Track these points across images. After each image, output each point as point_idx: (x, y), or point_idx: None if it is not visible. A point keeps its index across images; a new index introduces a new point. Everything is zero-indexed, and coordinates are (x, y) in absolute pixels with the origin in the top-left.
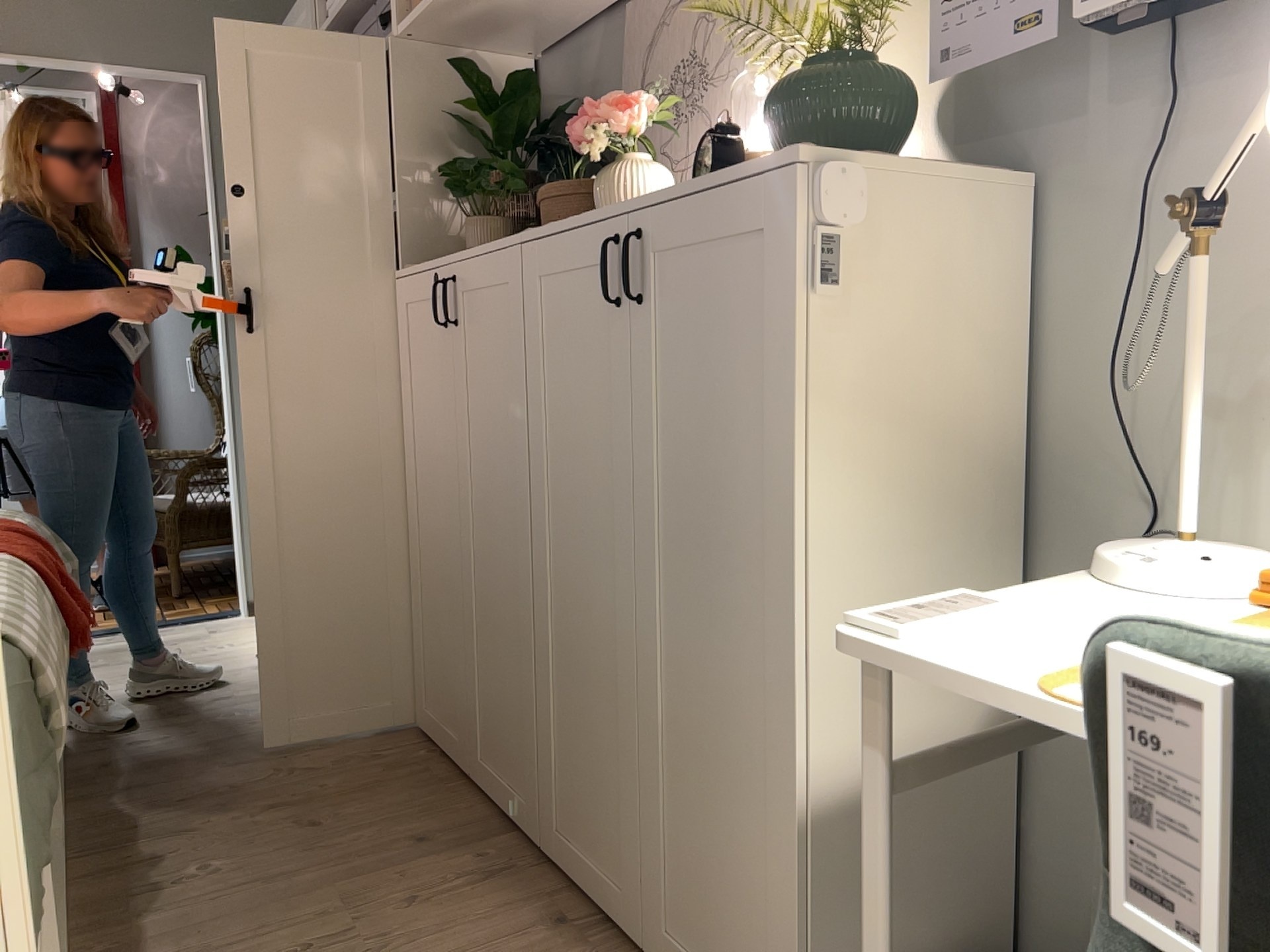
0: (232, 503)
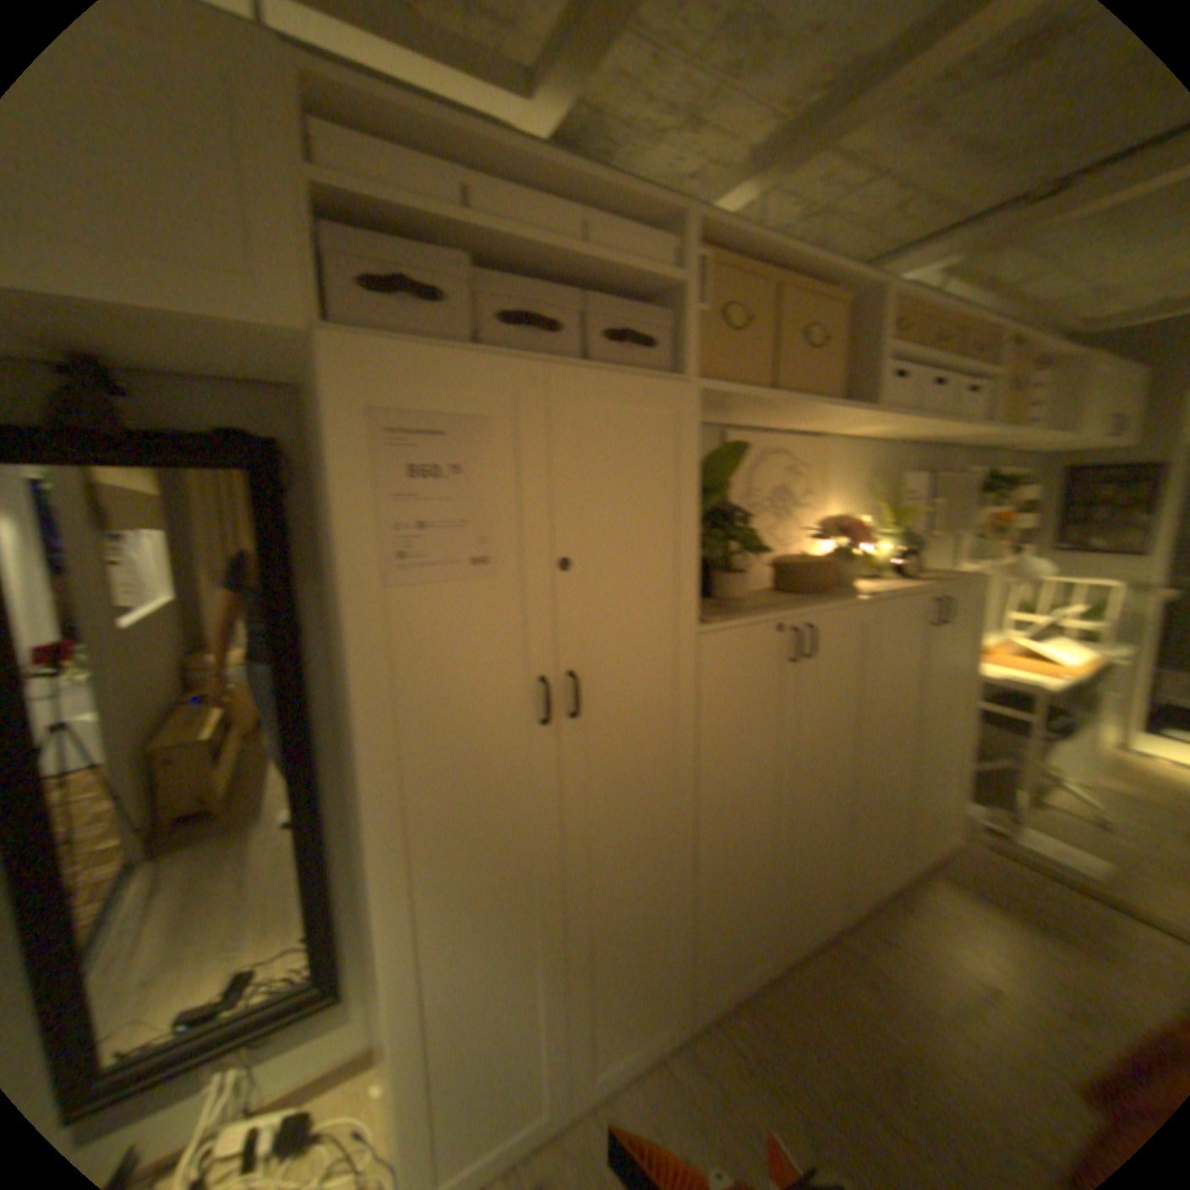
0: None
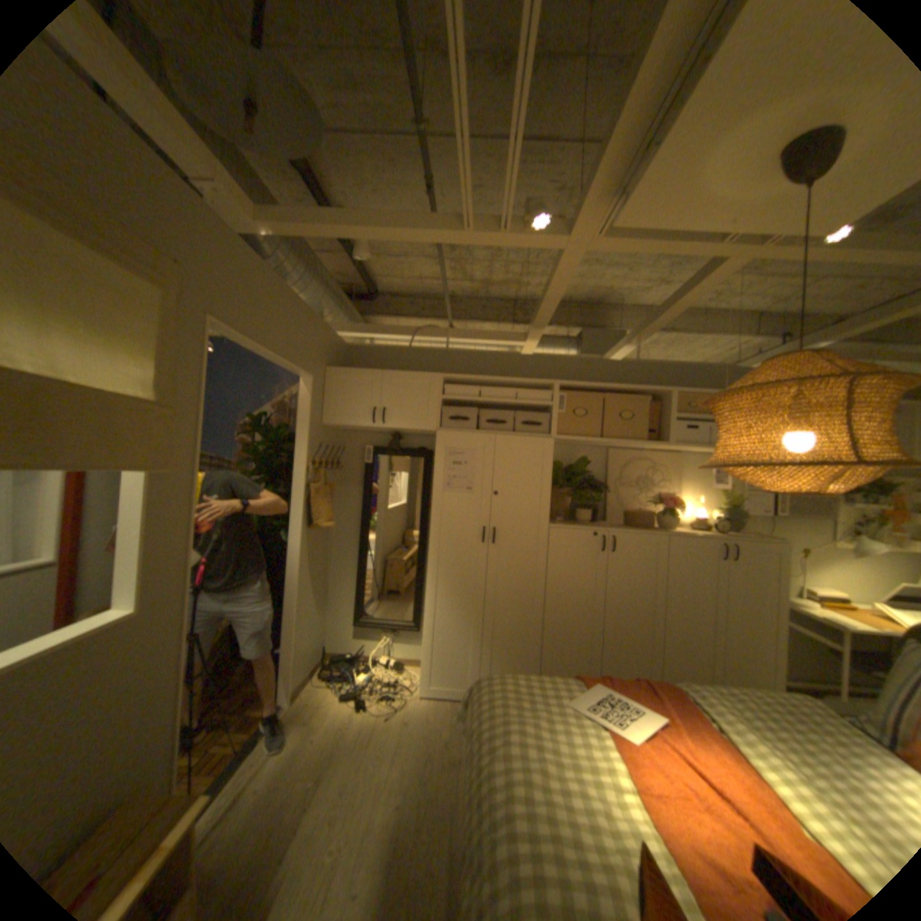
0: (283, 636)
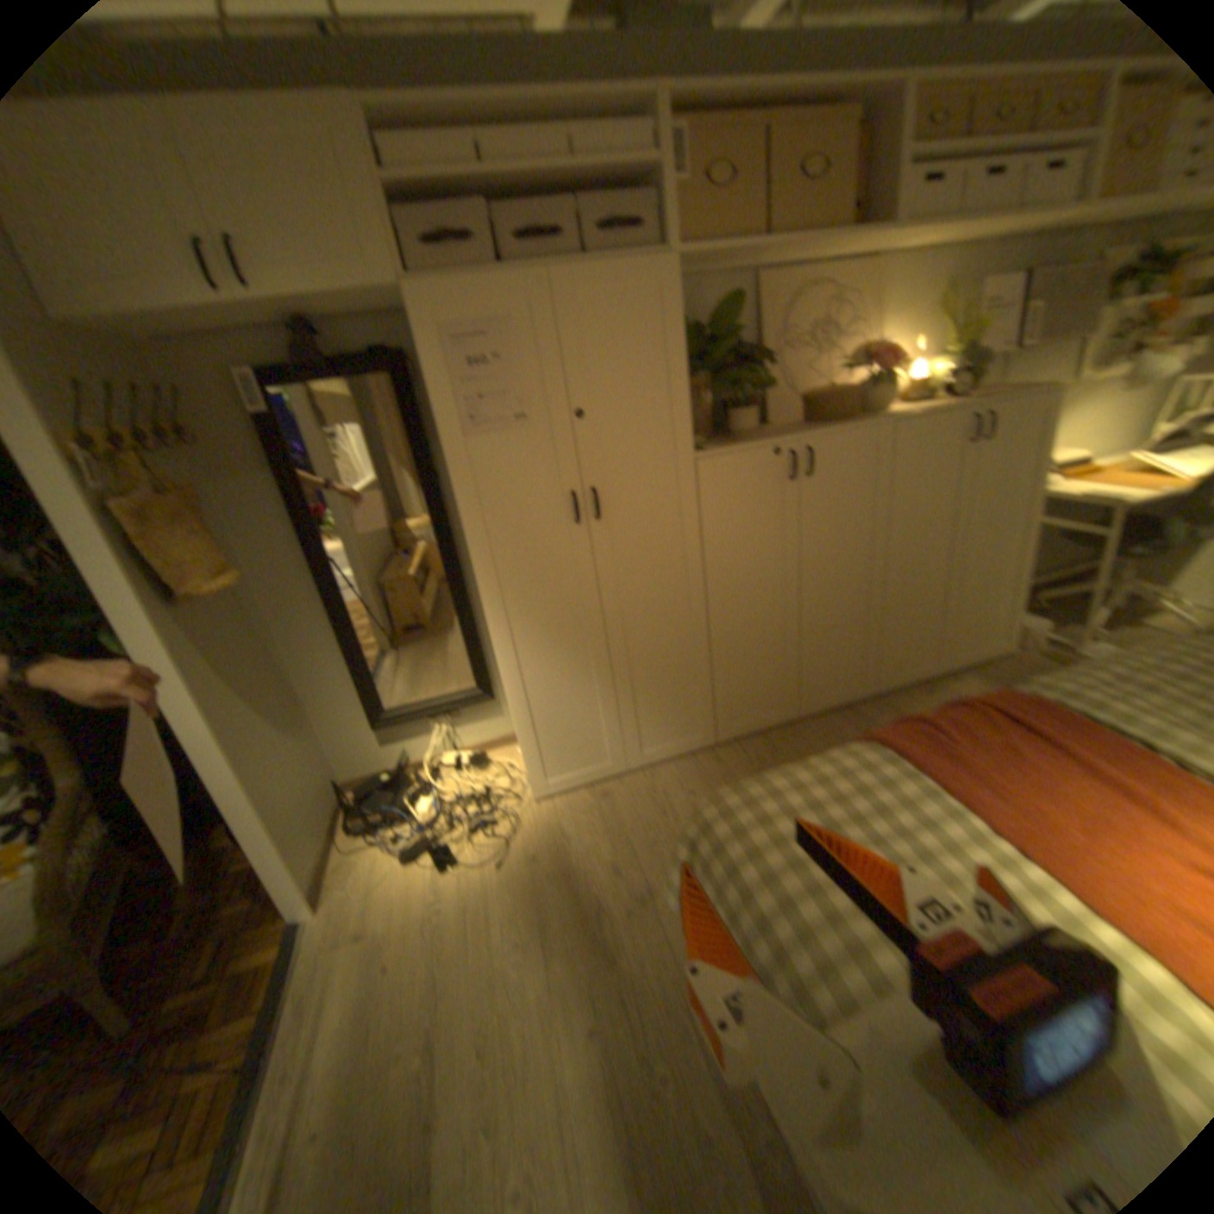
0: (236, 827)
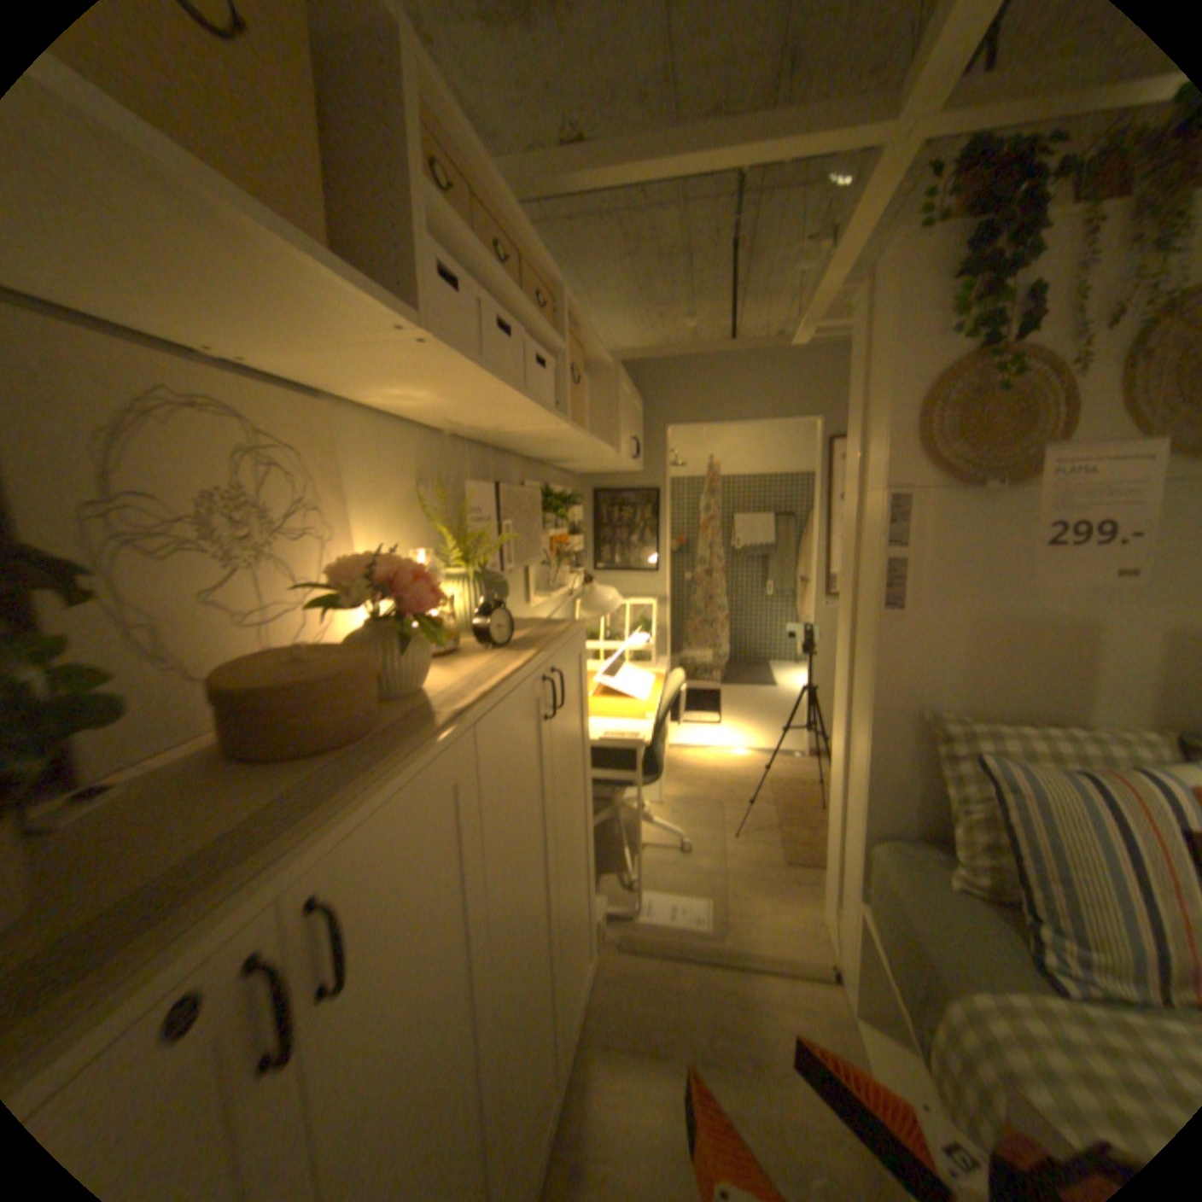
0: None
